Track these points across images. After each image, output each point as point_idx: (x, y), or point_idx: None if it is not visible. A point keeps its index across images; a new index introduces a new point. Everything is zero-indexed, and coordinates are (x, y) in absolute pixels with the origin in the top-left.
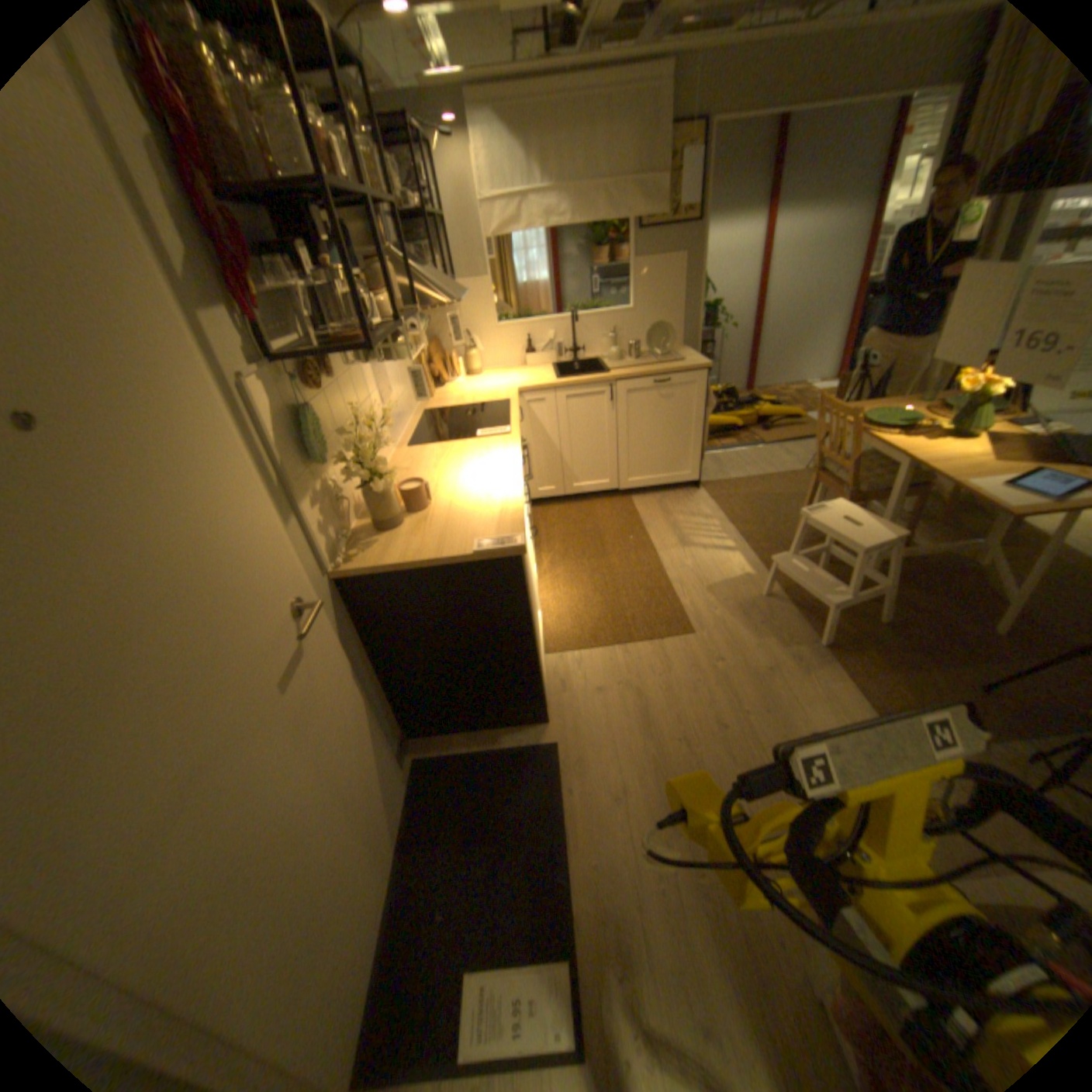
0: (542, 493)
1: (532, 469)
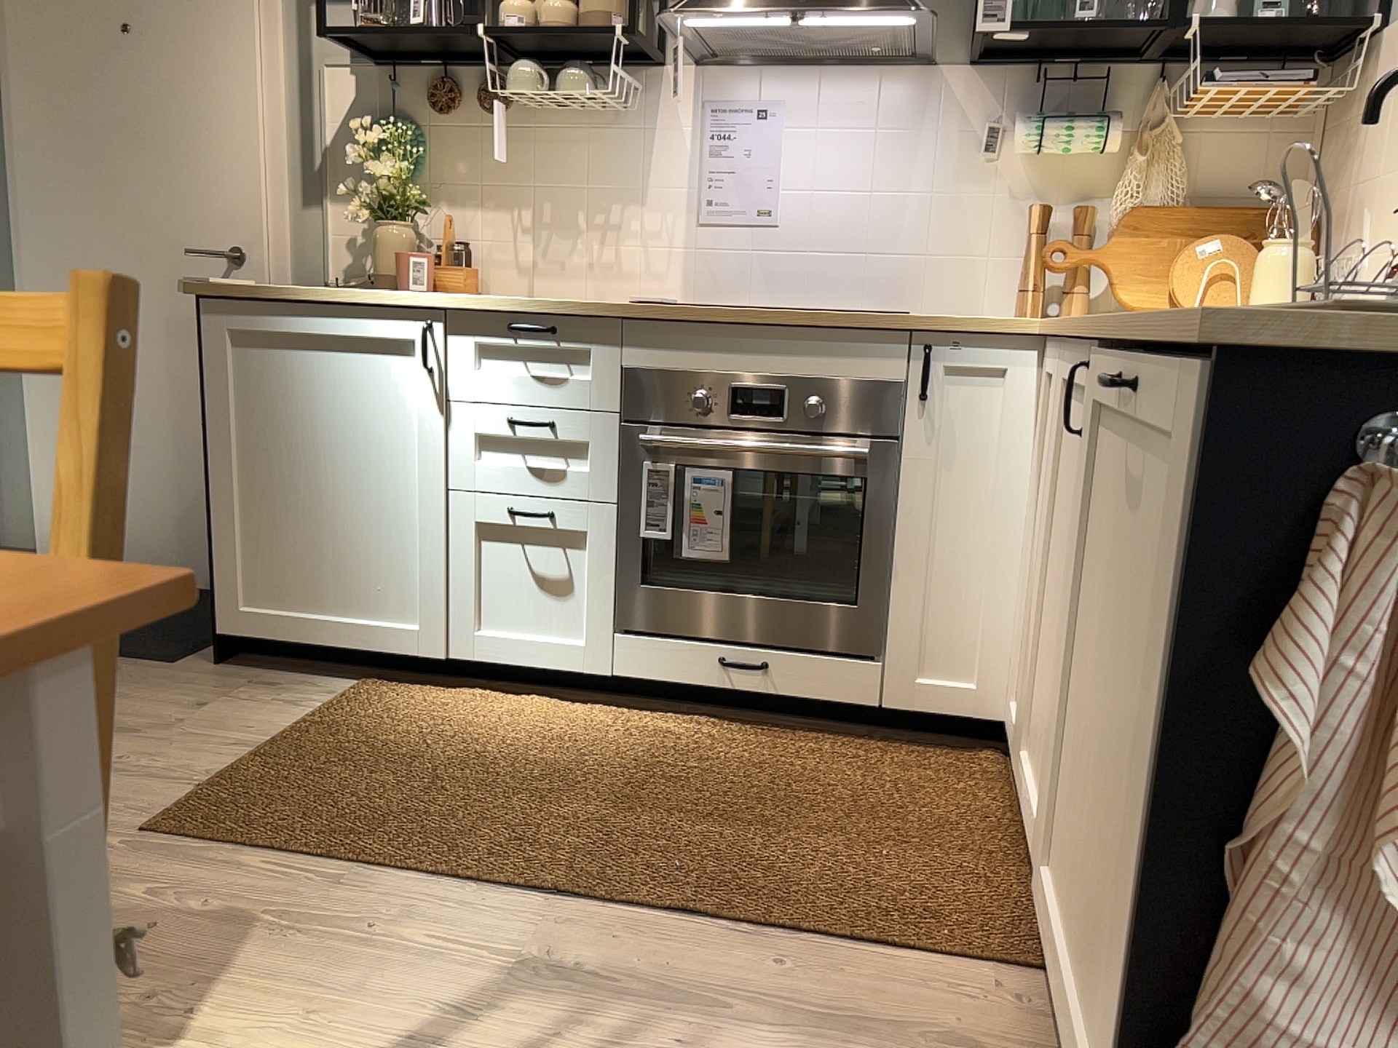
0: (1014, 720)
1: (1023, 618)
